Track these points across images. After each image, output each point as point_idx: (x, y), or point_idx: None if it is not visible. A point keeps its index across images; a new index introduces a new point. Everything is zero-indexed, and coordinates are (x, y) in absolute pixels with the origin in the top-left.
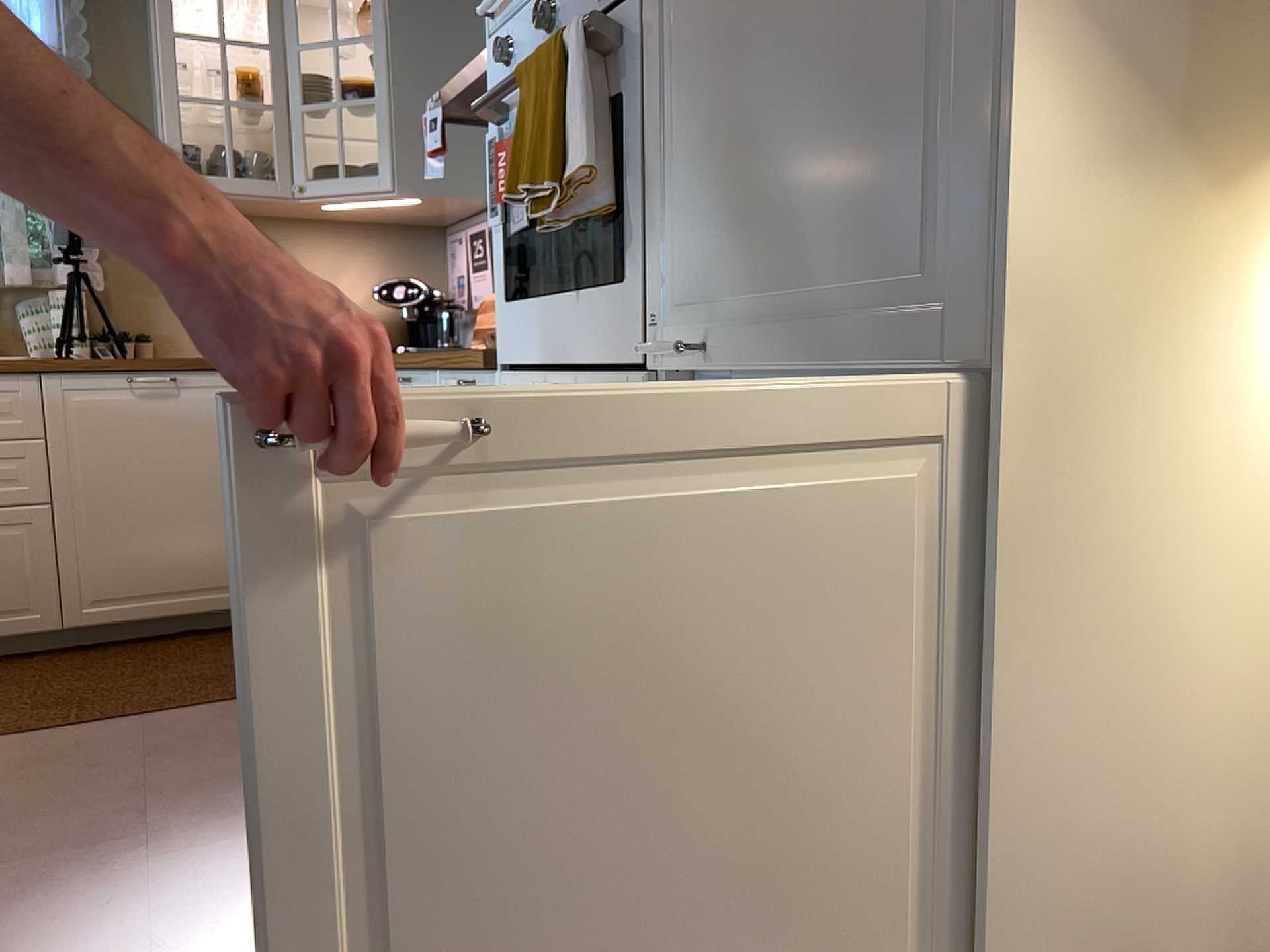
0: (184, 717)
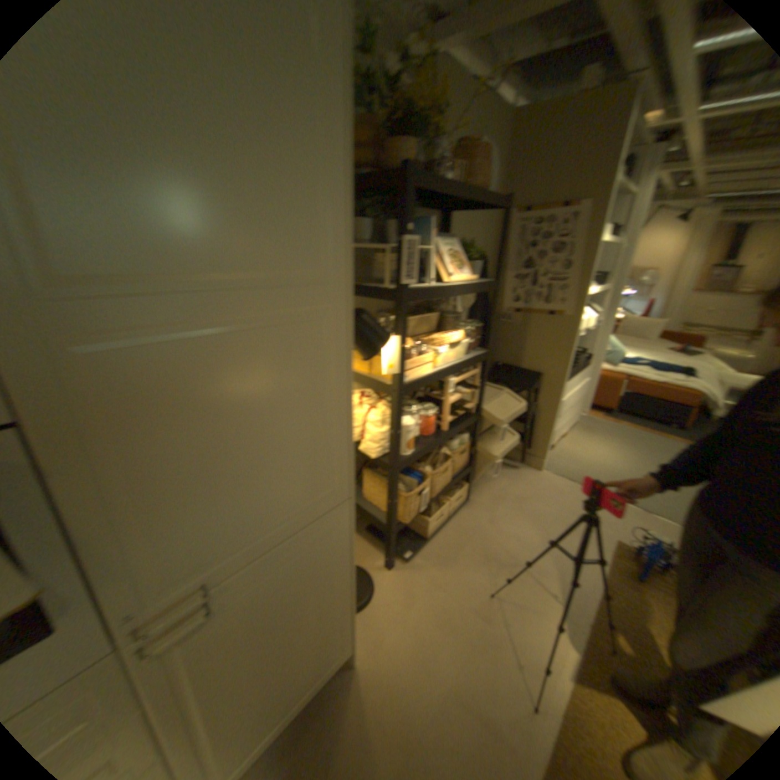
0: None
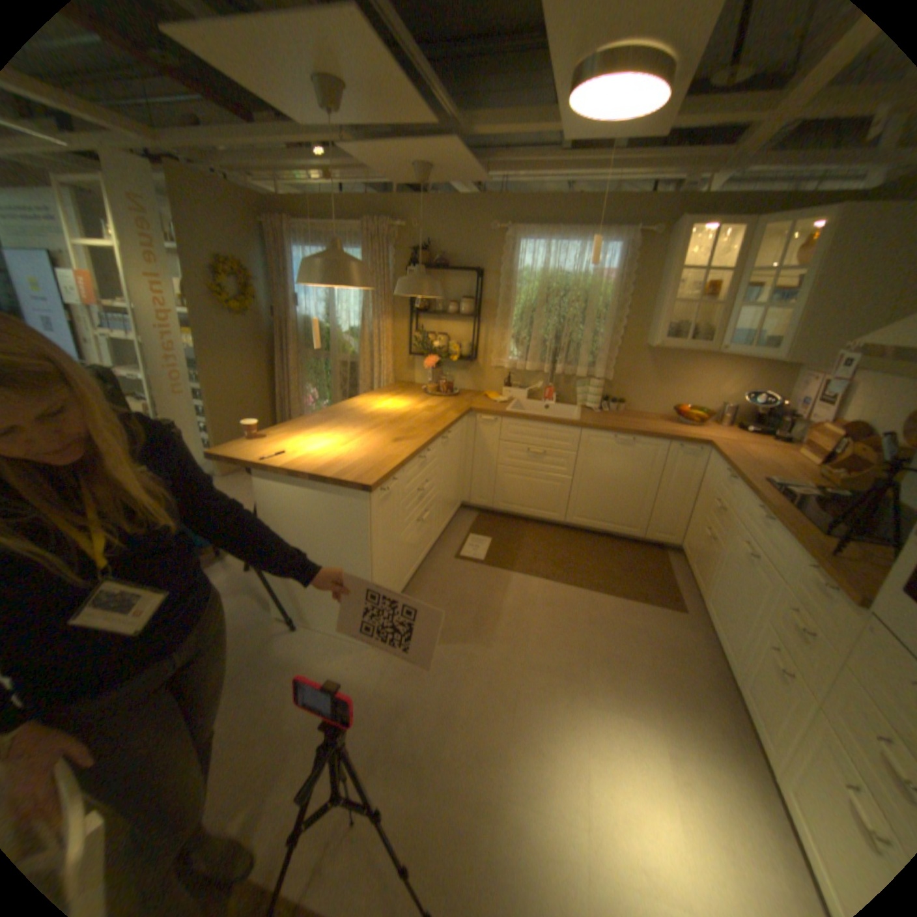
0: (604, 600)
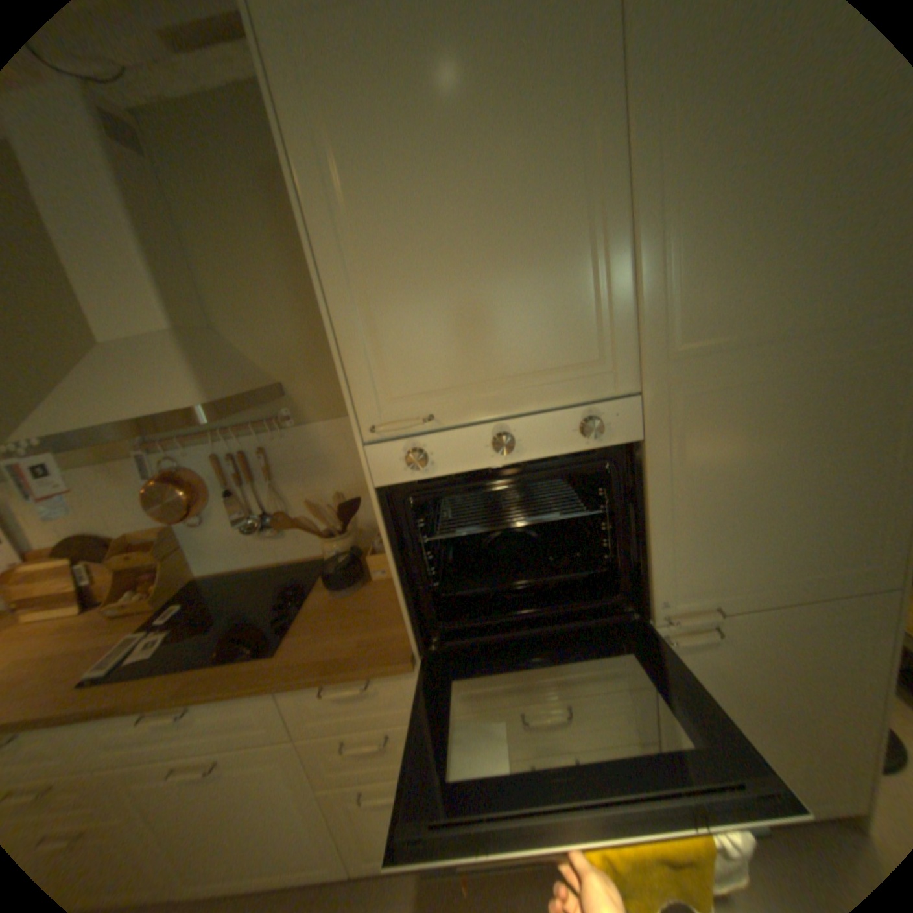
0: None
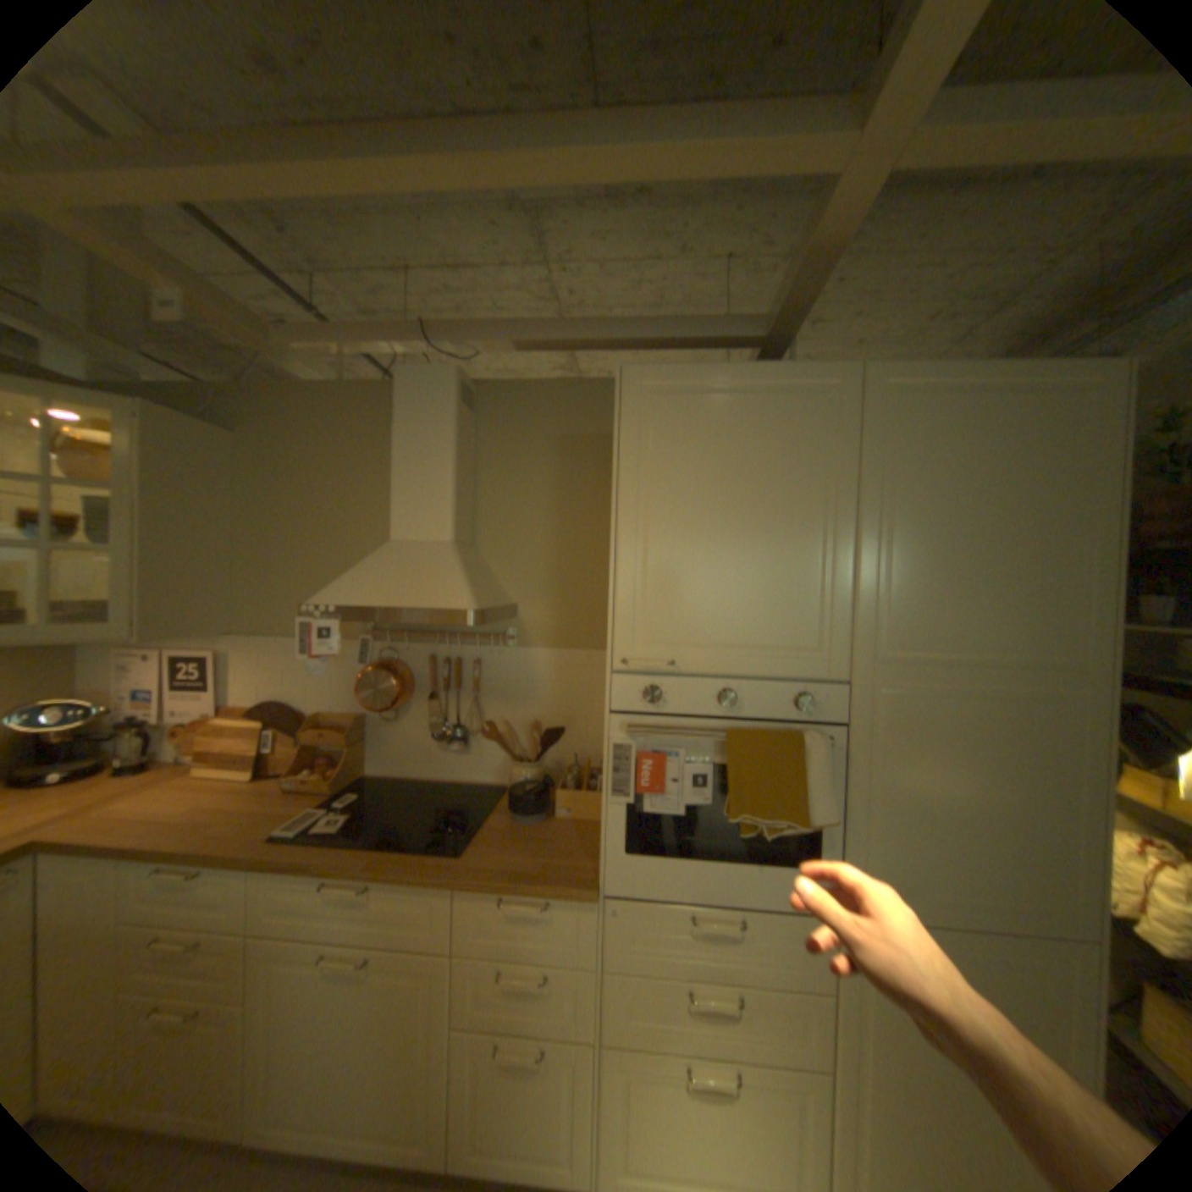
0: None
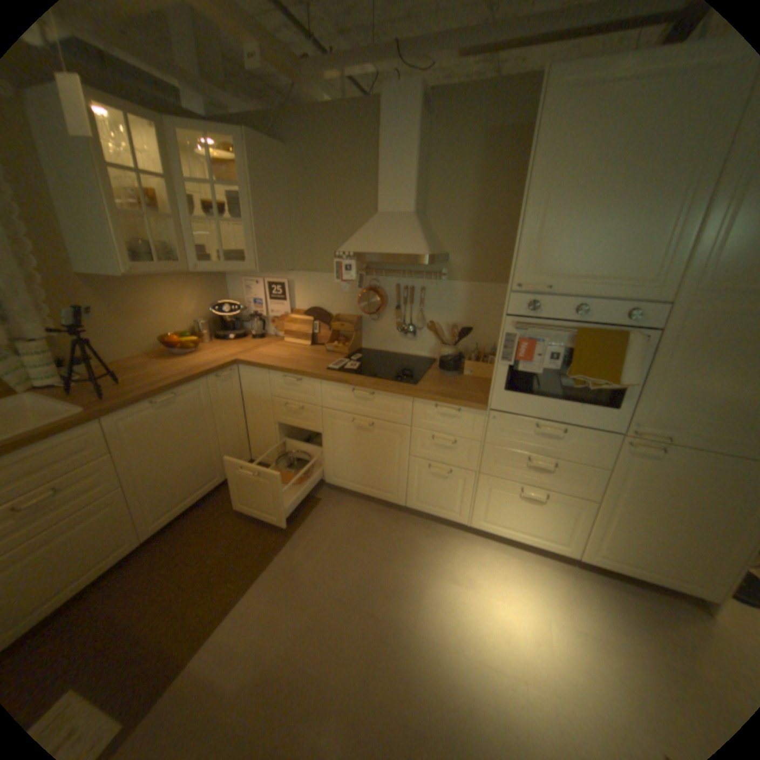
0: (285, 558)
